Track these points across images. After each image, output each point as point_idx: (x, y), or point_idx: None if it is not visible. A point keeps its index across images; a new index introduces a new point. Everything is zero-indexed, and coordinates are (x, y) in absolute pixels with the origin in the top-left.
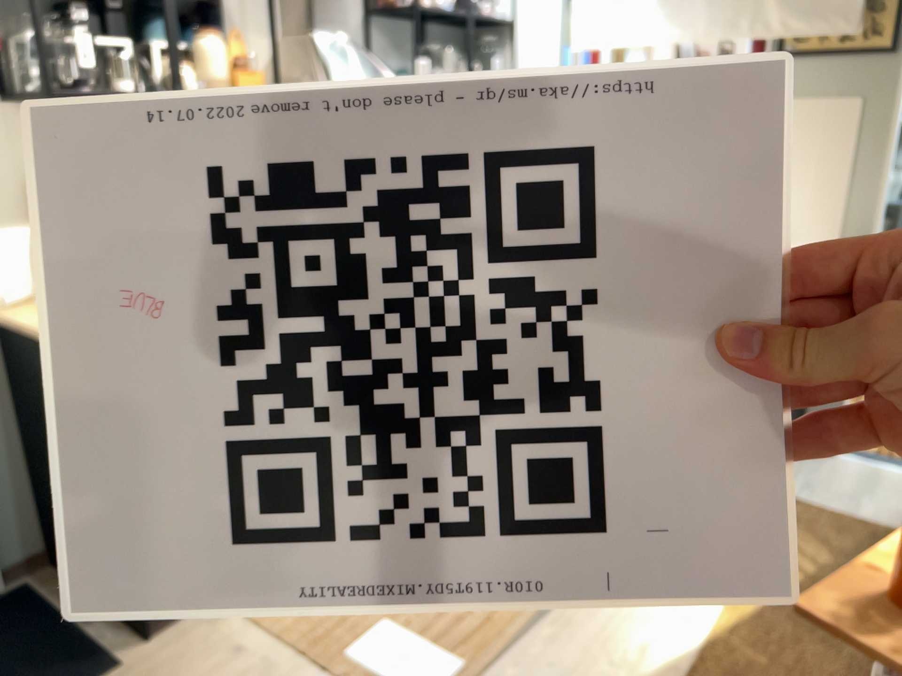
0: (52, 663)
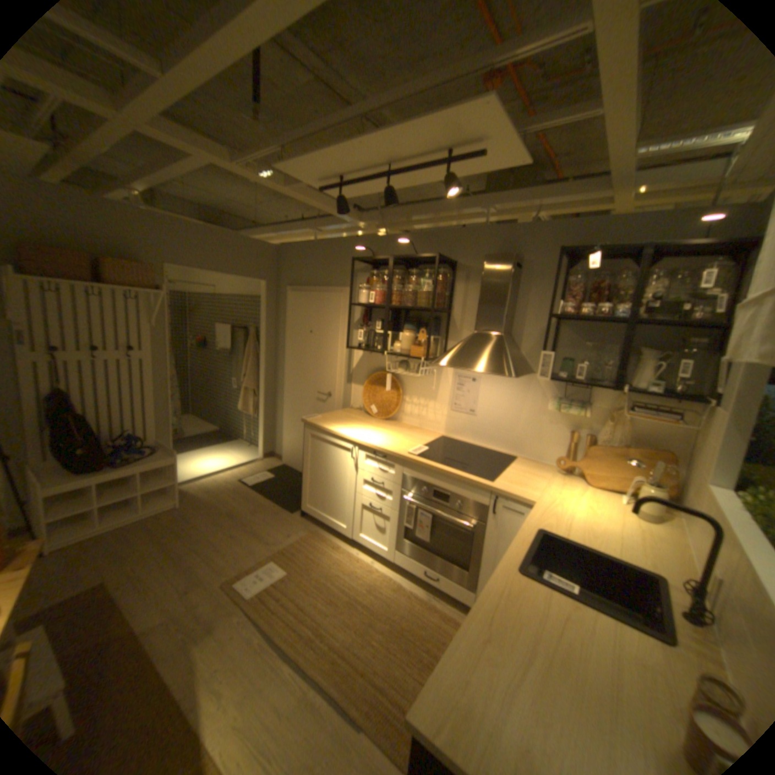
0: (297, 502)
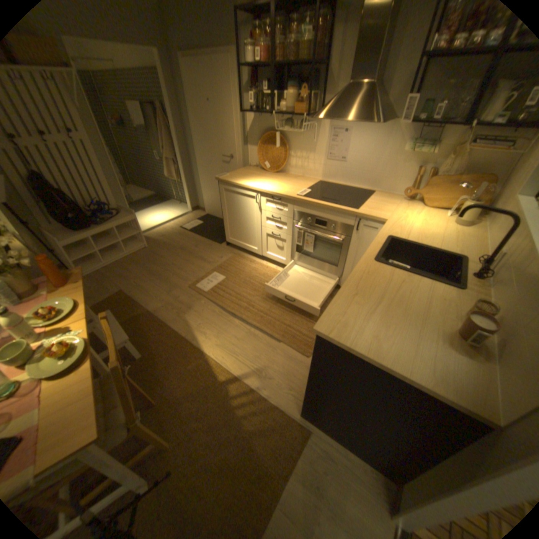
0: (222, 236)
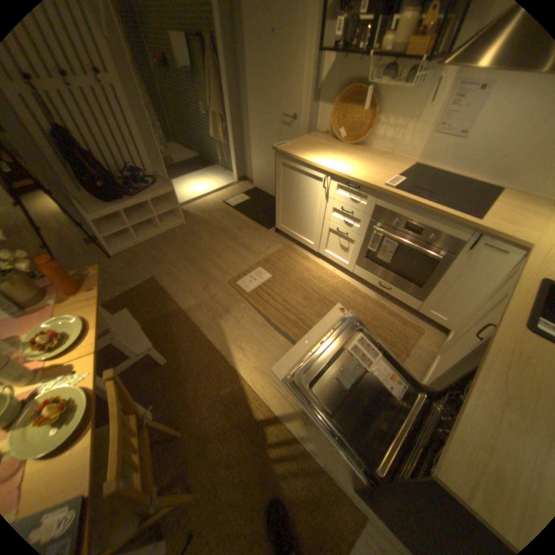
0: (272, 220)
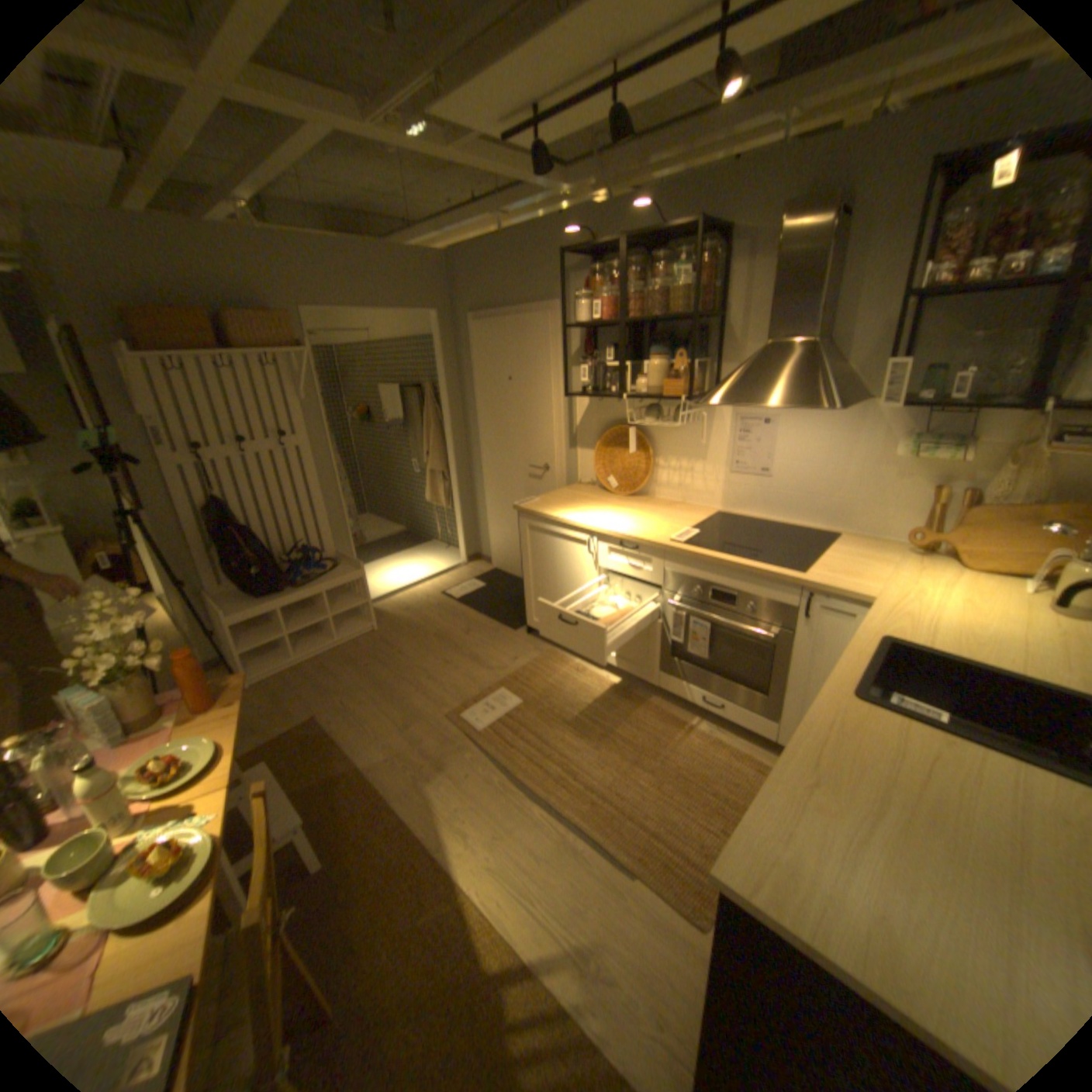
0: (521, 615)
